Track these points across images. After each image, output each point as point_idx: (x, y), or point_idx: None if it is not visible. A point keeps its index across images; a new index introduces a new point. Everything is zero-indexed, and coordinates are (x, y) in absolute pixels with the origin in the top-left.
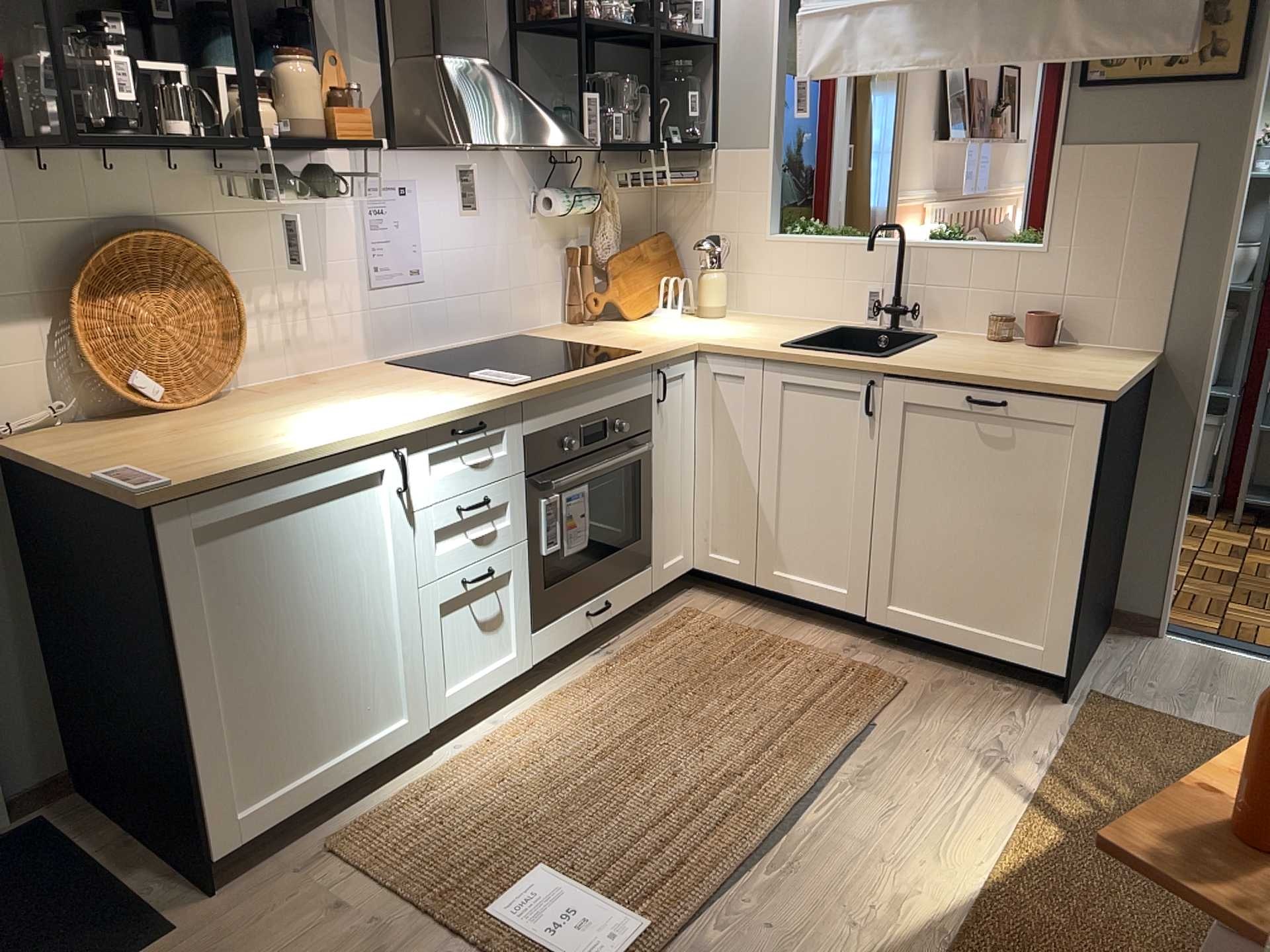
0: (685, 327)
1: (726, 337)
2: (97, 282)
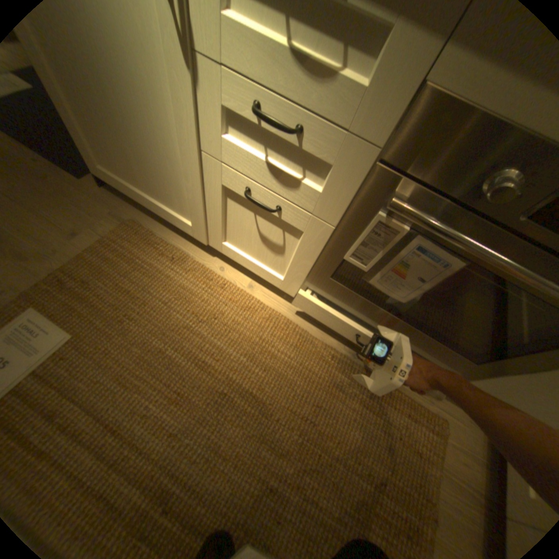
0: None
1: None
2: None
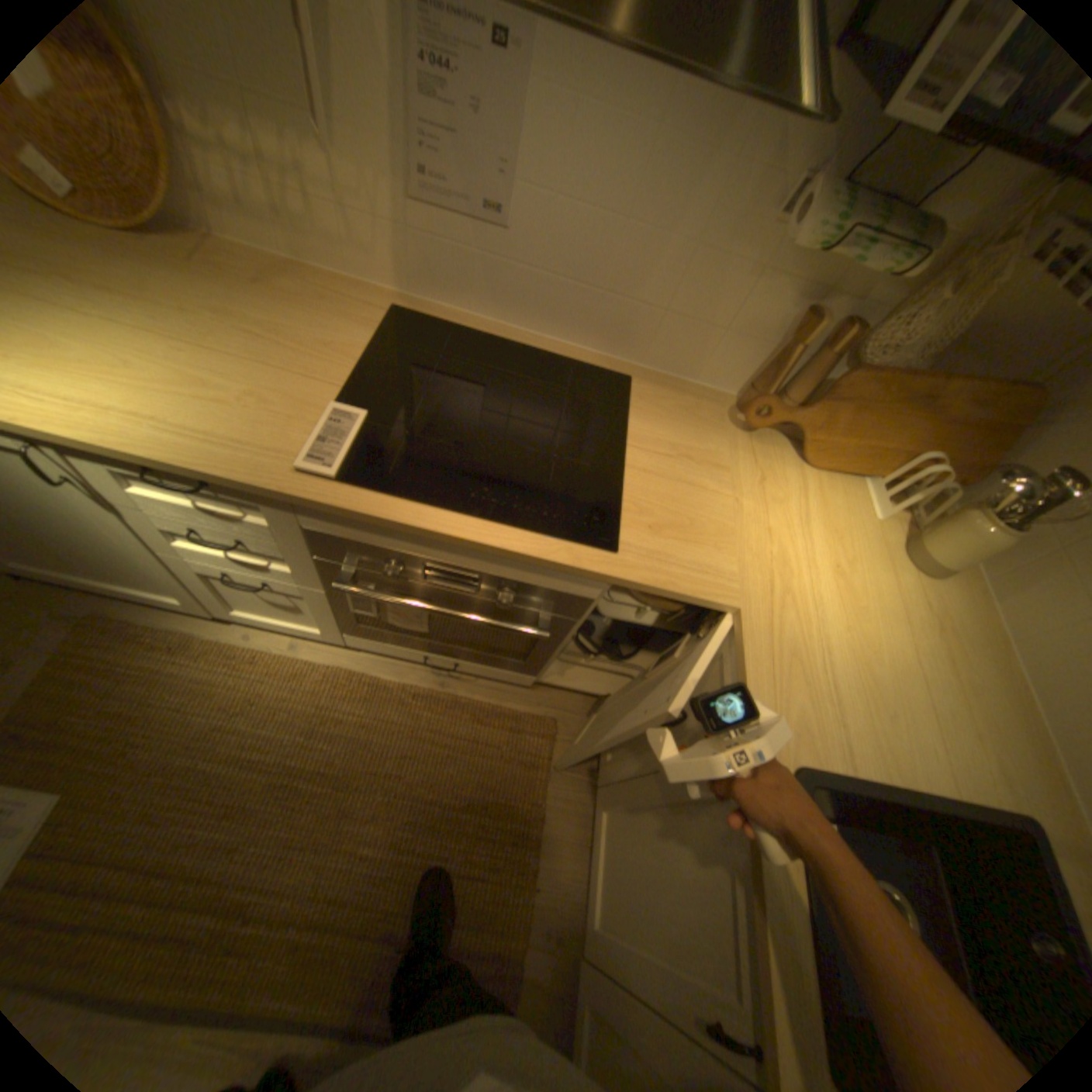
0: (831, 547)
1: (809, 637)
2: None
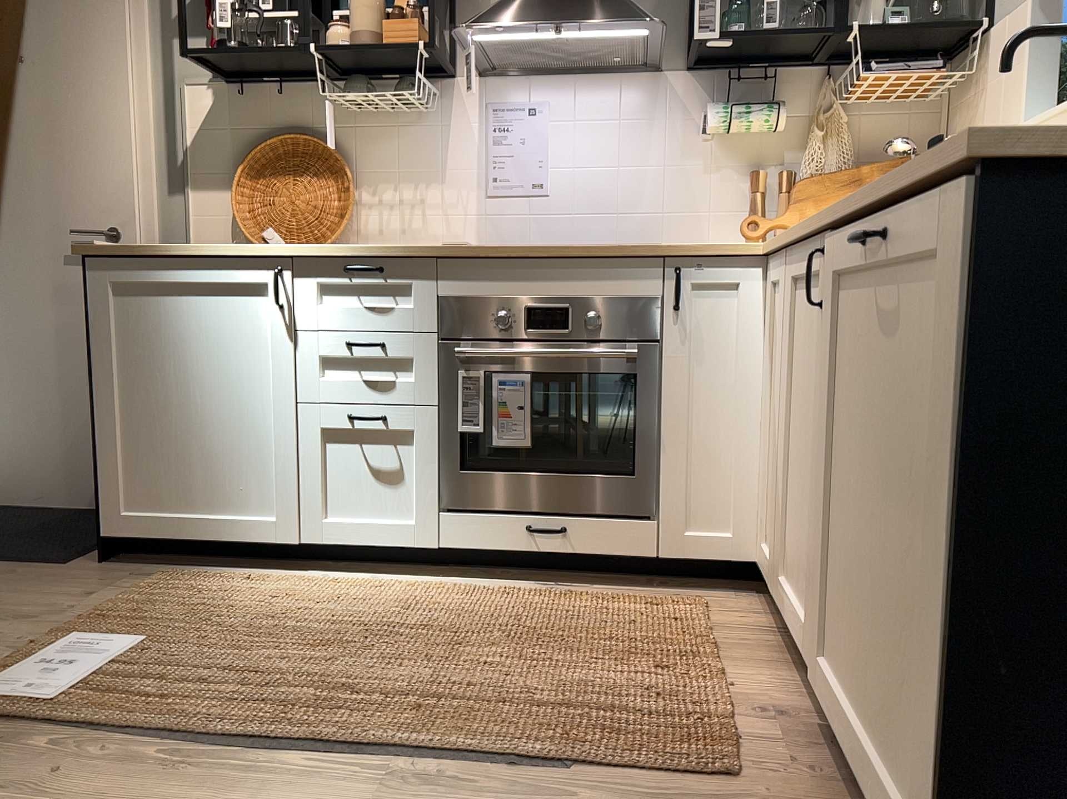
0: None
1: None
2: (261, 167)
